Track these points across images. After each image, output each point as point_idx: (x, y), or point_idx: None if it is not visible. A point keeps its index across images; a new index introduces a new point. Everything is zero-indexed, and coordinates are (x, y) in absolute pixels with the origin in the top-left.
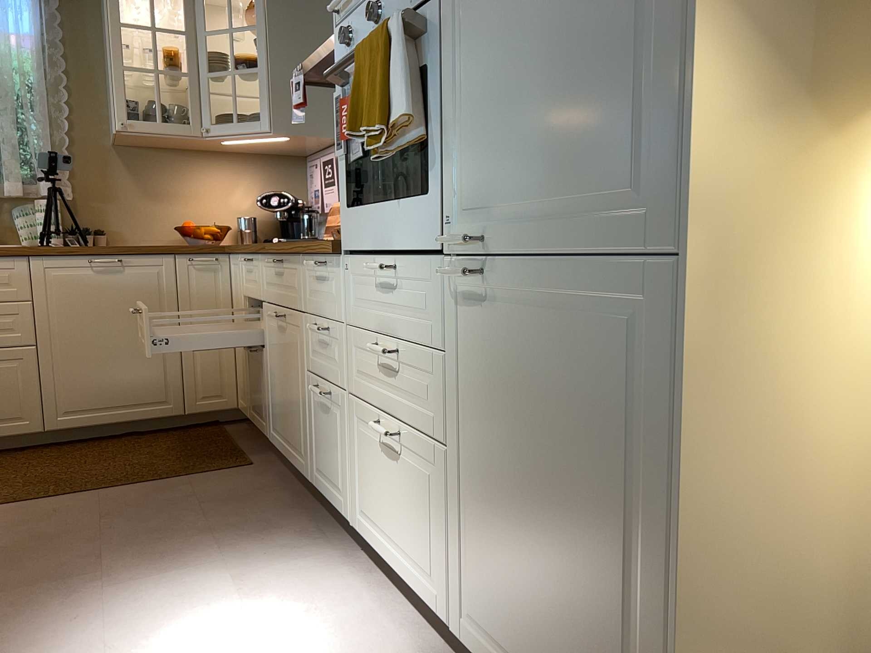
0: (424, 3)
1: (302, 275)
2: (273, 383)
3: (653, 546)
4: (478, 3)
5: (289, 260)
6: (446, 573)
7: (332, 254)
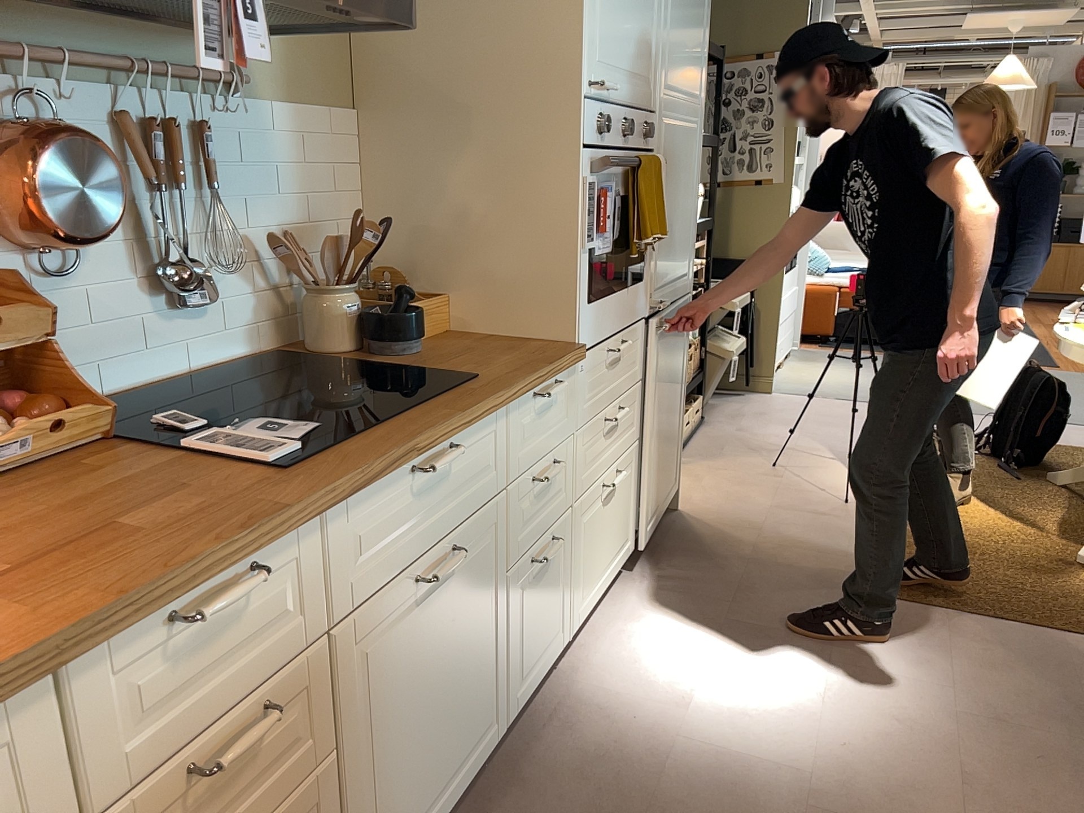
0: (647, 150)
1: (506, 430)
2: (390, 756)
3: (681, 390)
4: (666, 174)
5: (471, 431)
6: (633, 518)
7: (579, 361)
